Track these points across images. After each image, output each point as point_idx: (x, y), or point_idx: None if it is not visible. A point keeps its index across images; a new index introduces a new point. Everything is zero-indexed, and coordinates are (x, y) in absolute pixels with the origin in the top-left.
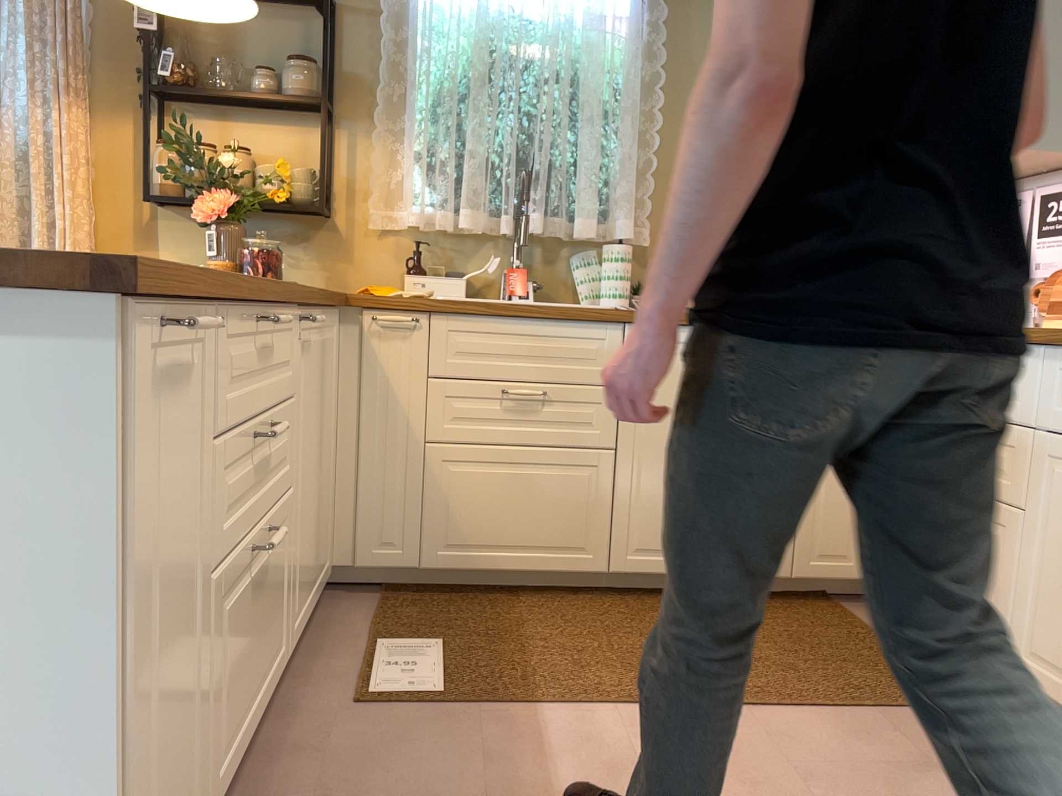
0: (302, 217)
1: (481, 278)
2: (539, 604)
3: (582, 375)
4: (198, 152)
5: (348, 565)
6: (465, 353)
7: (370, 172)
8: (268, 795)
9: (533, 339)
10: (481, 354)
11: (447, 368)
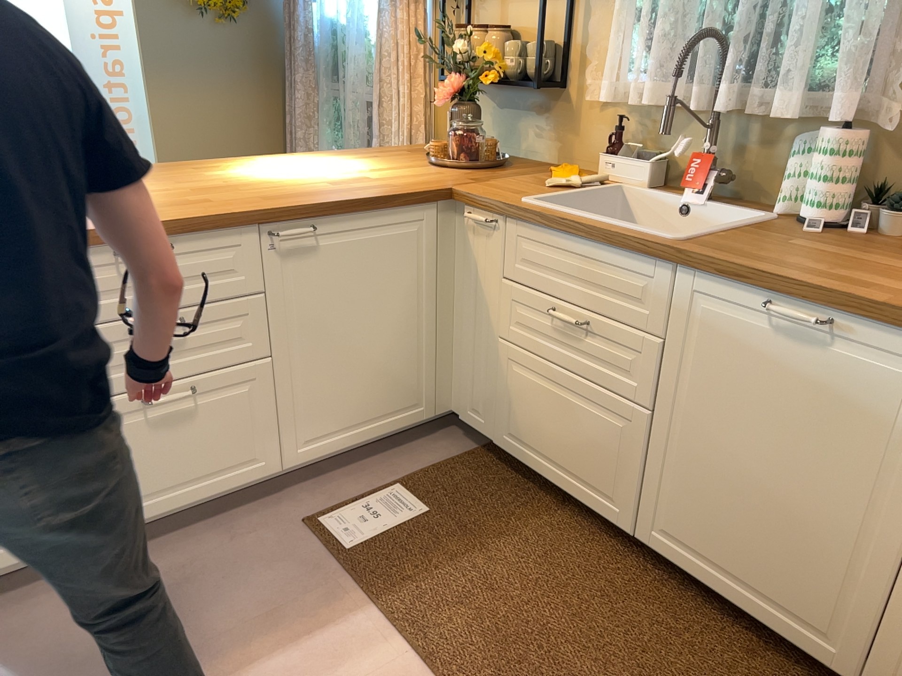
0: (544, 89)
1: (684, 162)
2: (565, 524)
3: (625, 313)
4: (447, 41)
5: (459, 414)
6: (530, 261)
7: (596, 40)
8: (183, 544)
9: (584, 262)
10: (542, 265)
11: (517, 272)
